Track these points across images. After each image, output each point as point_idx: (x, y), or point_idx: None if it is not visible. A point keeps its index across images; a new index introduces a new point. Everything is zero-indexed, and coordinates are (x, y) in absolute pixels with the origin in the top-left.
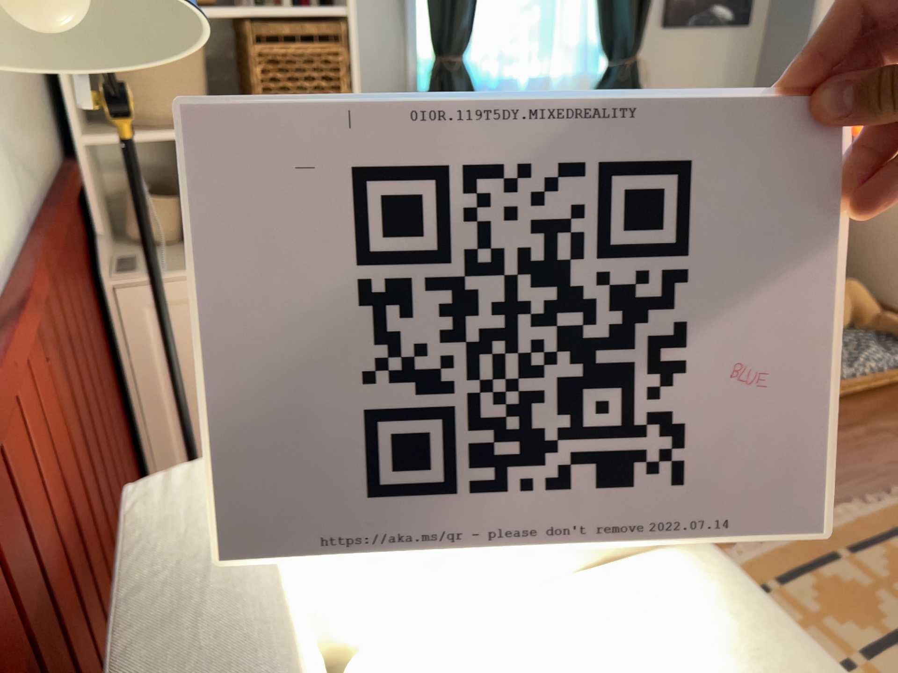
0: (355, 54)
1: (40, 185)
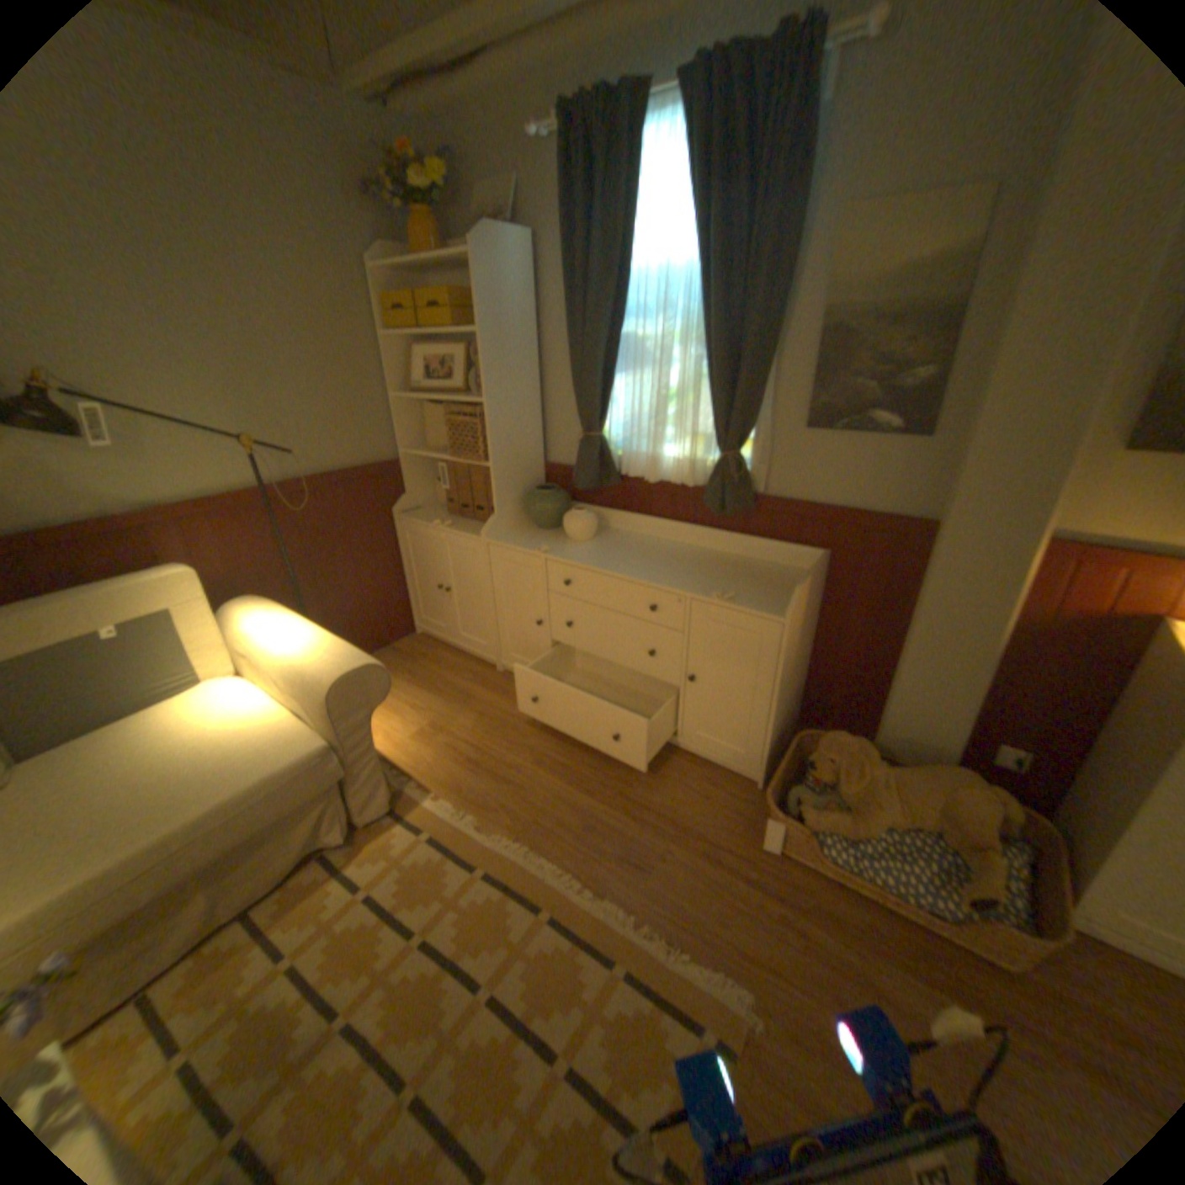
0: (489, 426)
1: (333, 466)
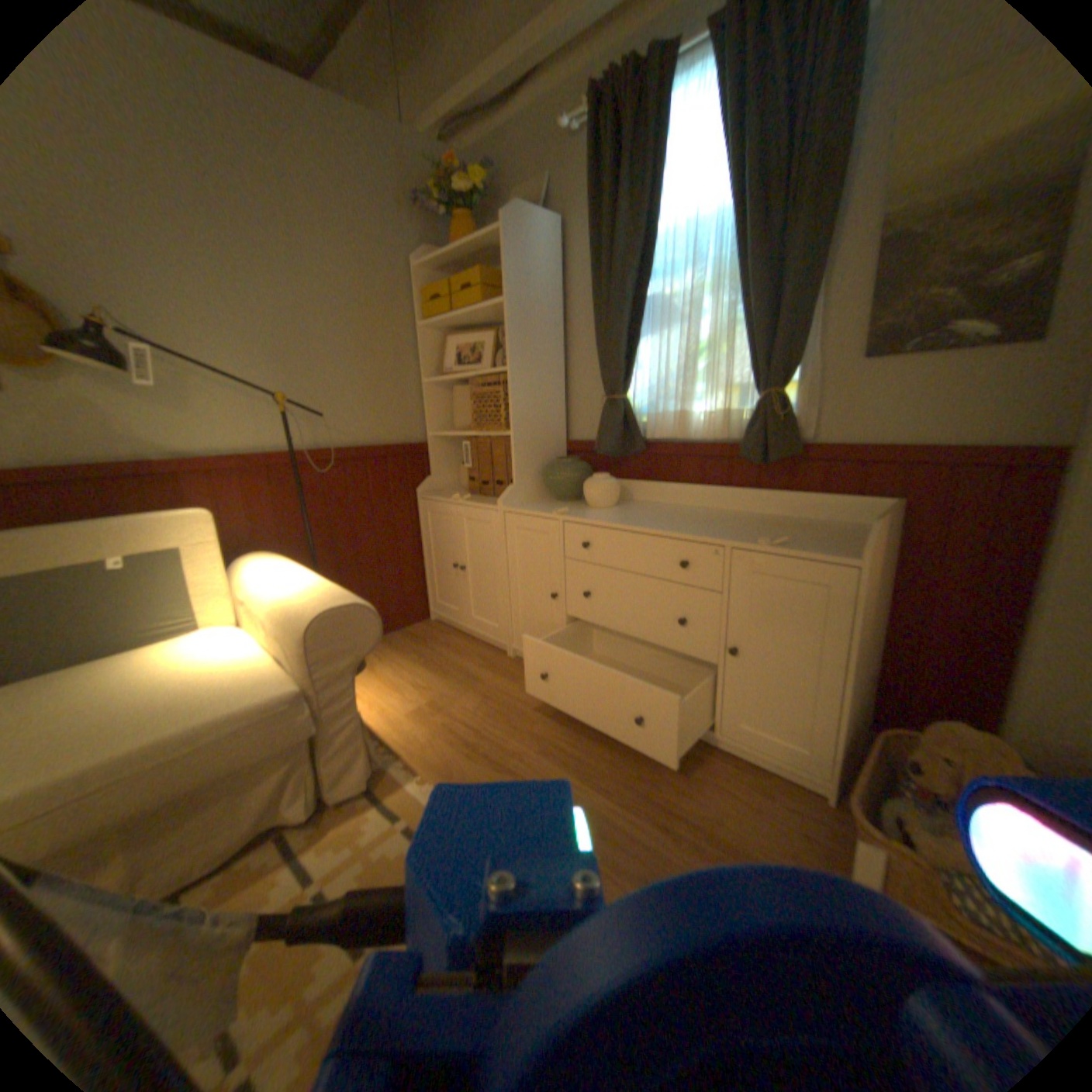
0: (511, 392)
1: (364, 440)
